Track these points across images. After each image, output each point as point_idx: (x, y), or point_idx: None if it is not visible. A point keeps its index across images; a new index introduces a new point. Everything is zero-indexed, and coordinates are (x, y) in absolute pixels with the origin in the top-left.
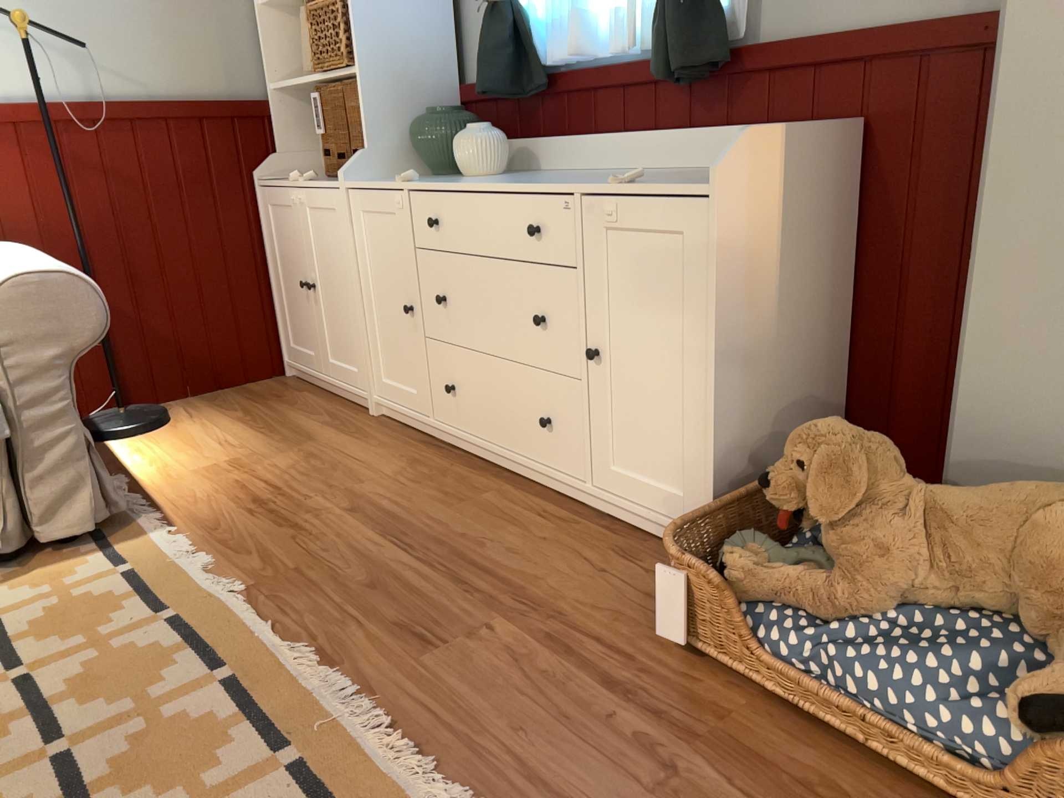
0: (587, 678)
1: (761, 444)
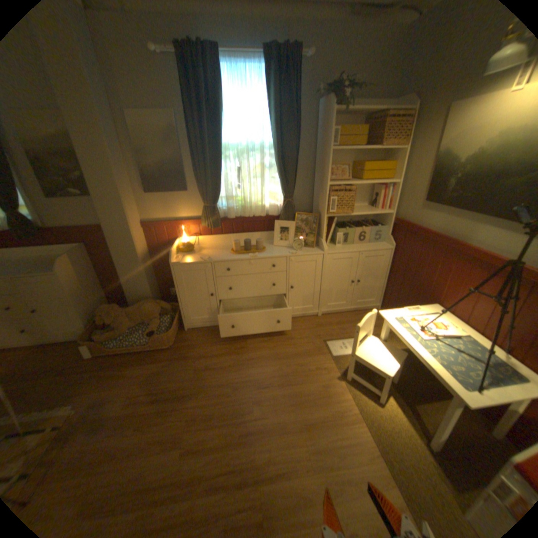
0: (72, 376)
1: (89, 313)
